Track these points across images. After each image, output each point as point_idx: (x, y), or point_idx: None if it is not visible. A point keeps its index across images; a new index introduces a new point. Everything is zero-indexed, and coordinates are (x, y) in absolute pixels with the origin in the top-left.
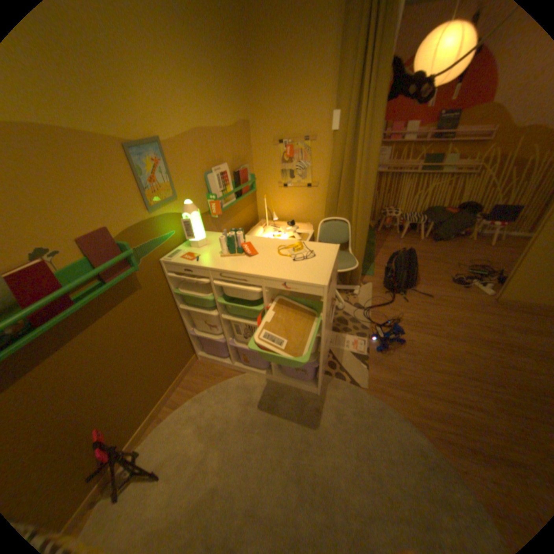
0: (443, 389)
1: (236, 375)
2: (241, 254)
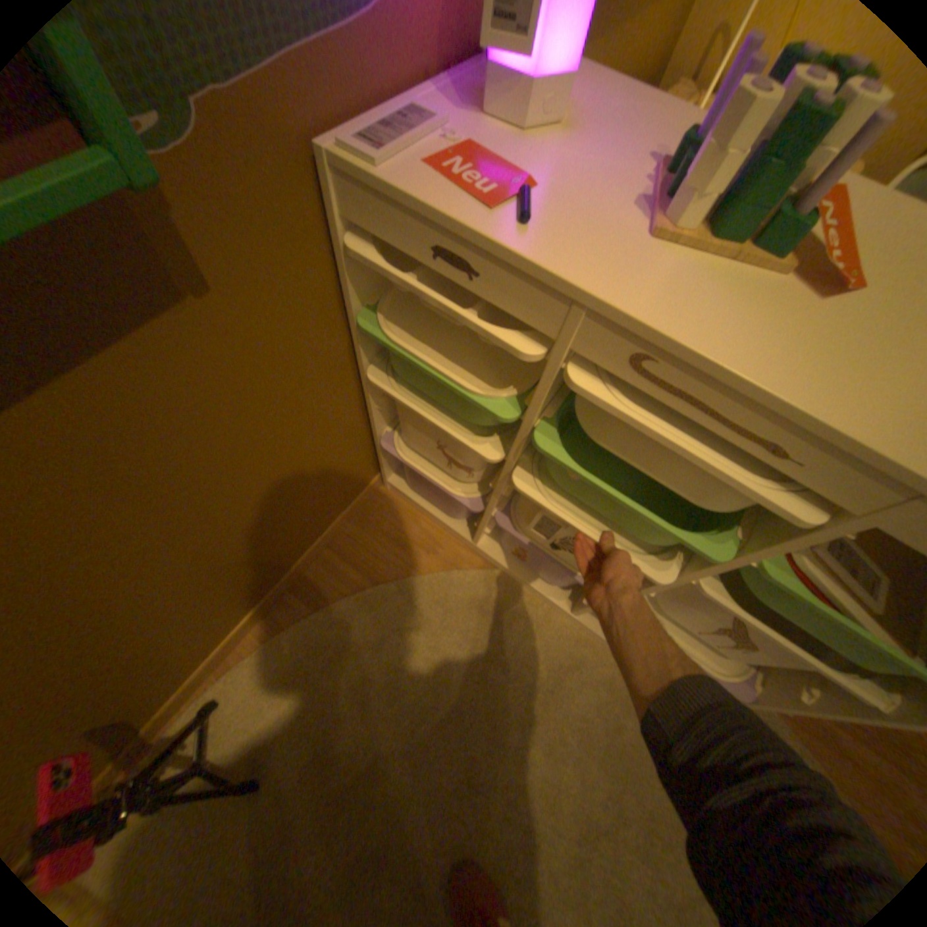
0: None
1: (474, 565)
2: (782, 253)
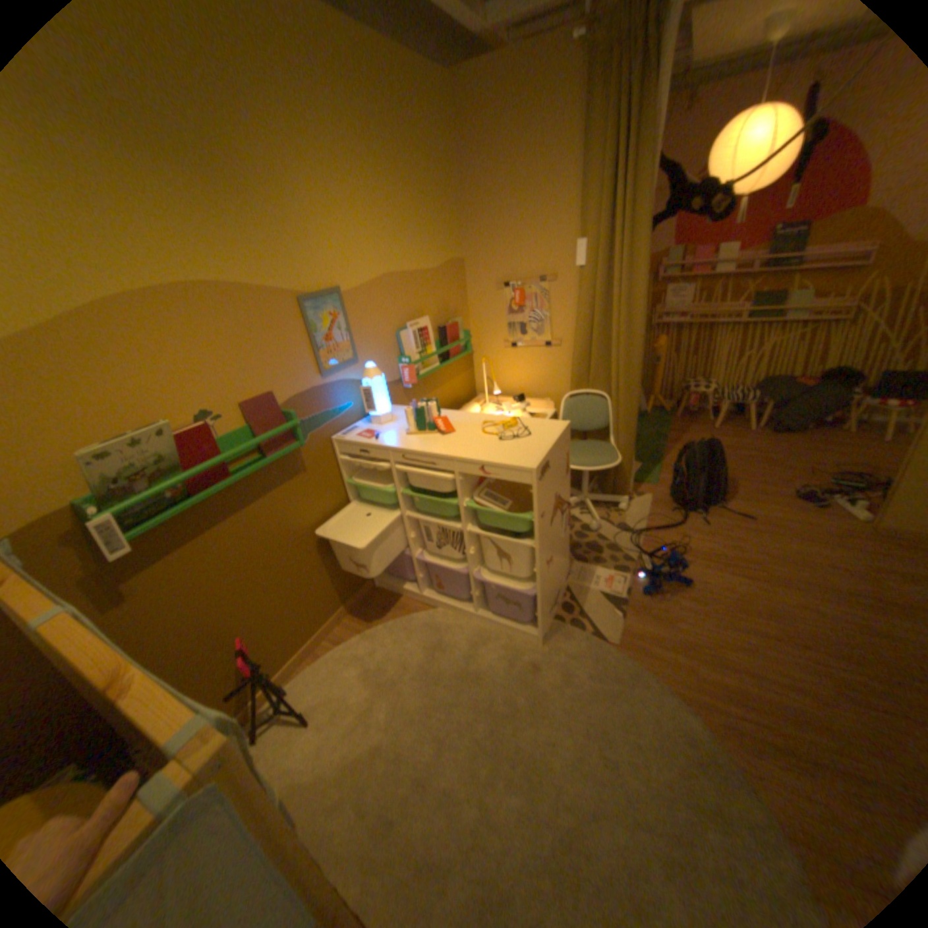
0: (747, 657)
1: (425, 611)
2: (432, 431)
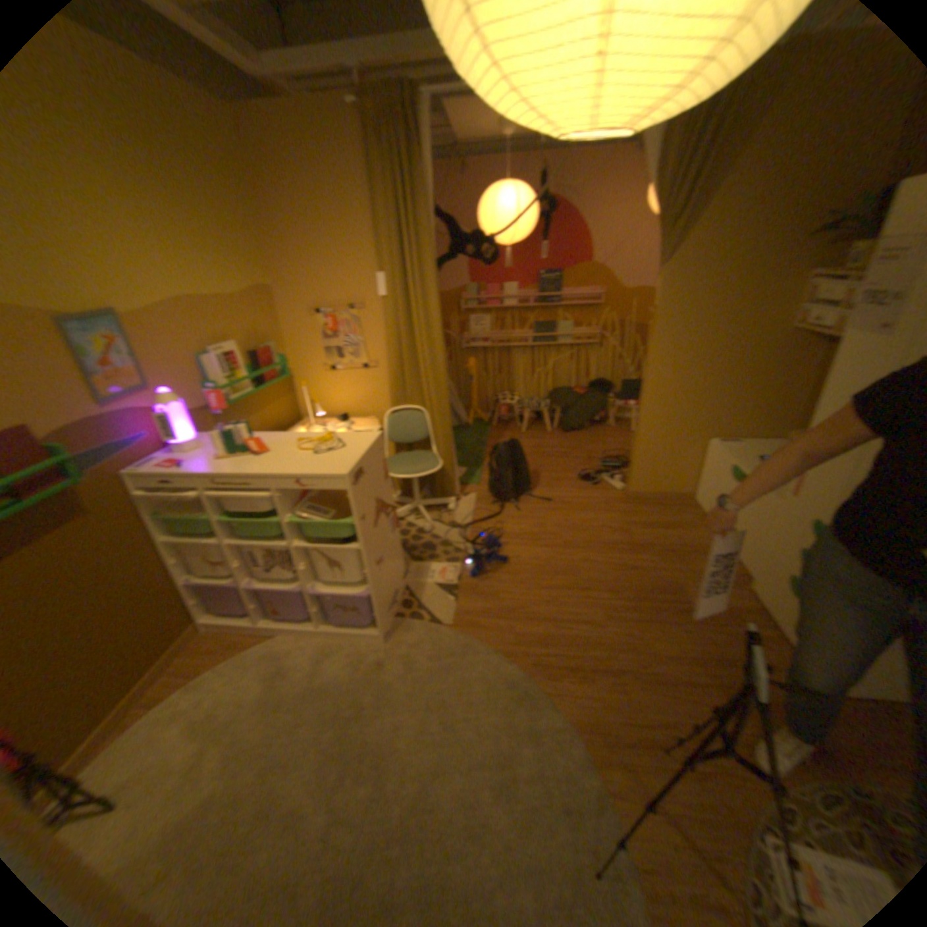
0: (548, 607)
1: (263, 642)
2: (246, 453)
